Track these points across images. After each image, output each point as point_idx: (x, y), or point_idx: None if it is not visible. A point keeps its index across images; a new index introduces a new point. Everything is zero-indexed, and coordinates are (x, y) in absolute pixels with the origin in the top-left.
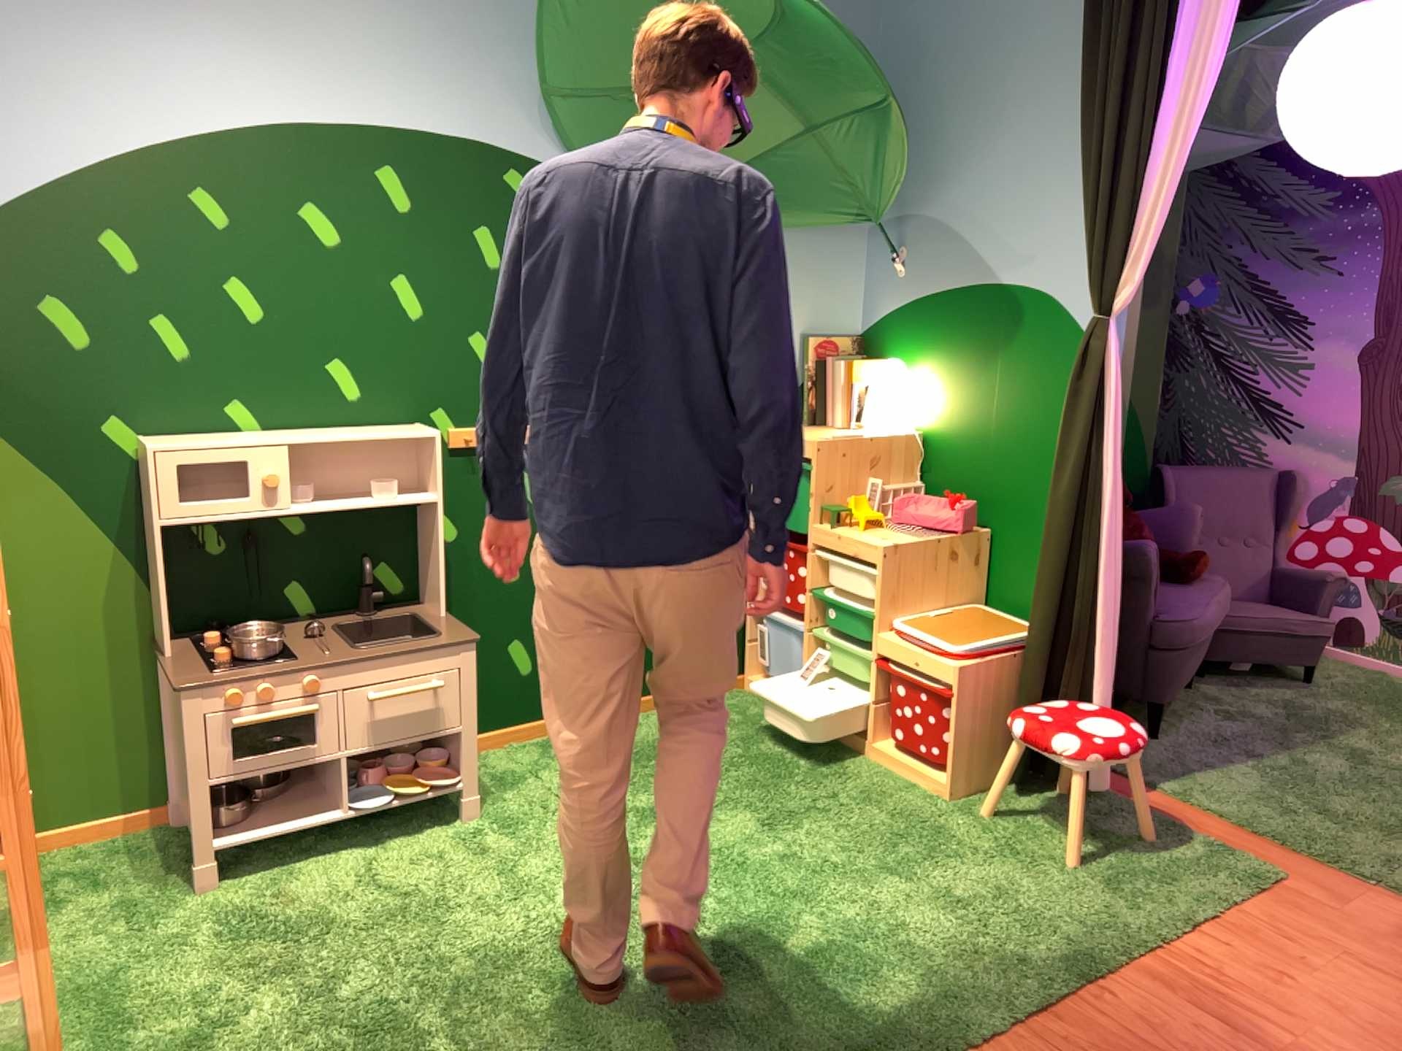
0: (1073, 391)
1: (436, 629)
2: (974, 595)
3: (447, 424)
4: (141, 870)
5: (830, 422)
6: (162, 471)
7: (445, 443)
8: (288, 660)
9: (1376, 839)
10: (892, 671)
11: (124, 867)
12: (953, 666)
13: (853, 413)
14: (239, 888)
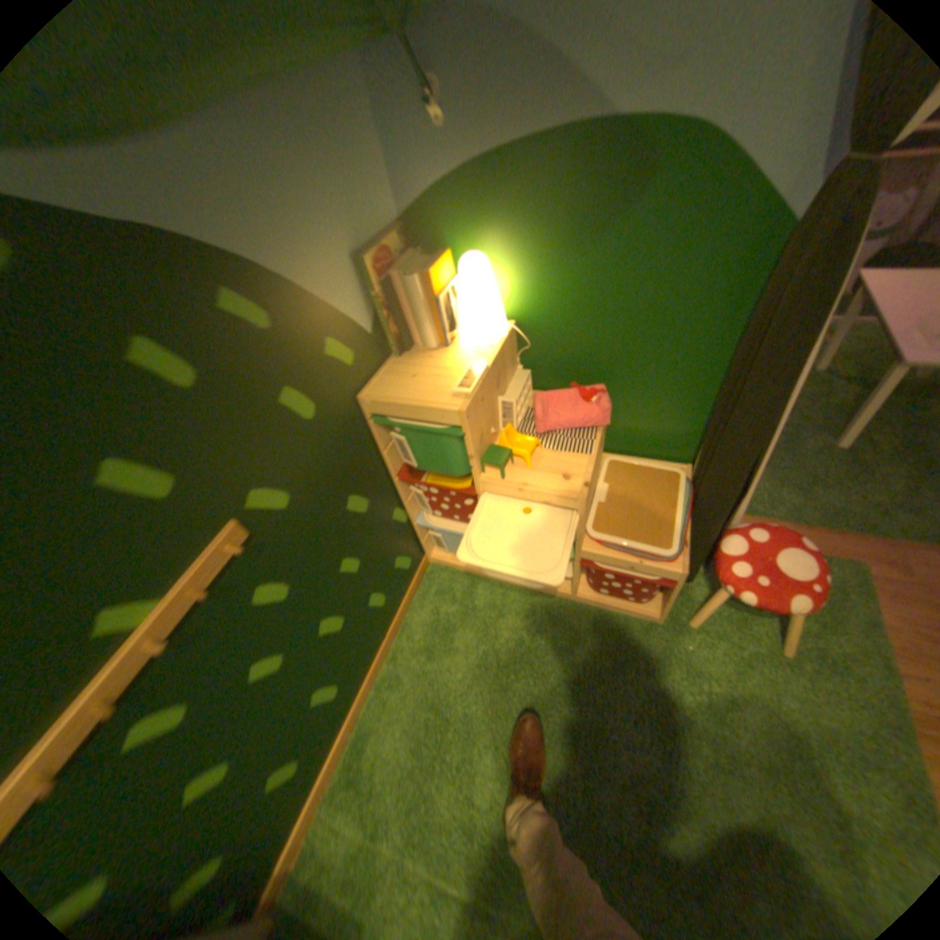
0: (808, 281)
1: None
2: (602, 451)
3: None
4: None
5: (419, 342)
6: None
7: None
8: None
9: (858, 491)
10: (599, 569)
11: None
12: (677, 571)
13: (446, 330)
14: None
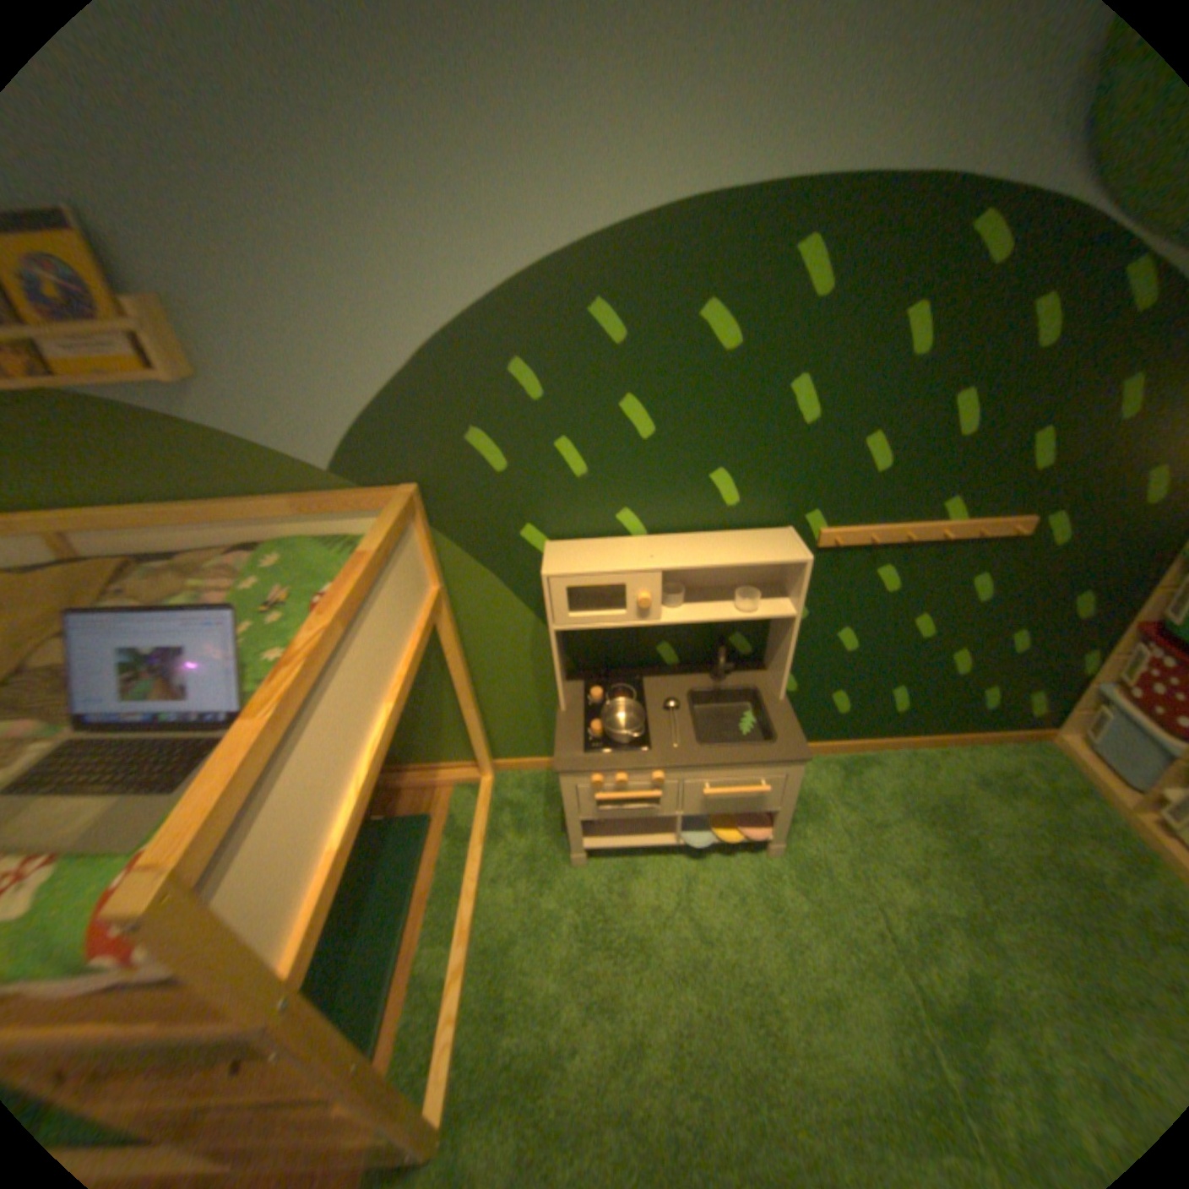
0: None
1: (773, 727)
2: None
3: (820, 526)
4: (547, 819)
5: None
6: (553, 593)
7: (815, 543)
8: (642, 752)
9: None
10: None
11: (538, 810)
12: None
13: None
14: (598, 872)
